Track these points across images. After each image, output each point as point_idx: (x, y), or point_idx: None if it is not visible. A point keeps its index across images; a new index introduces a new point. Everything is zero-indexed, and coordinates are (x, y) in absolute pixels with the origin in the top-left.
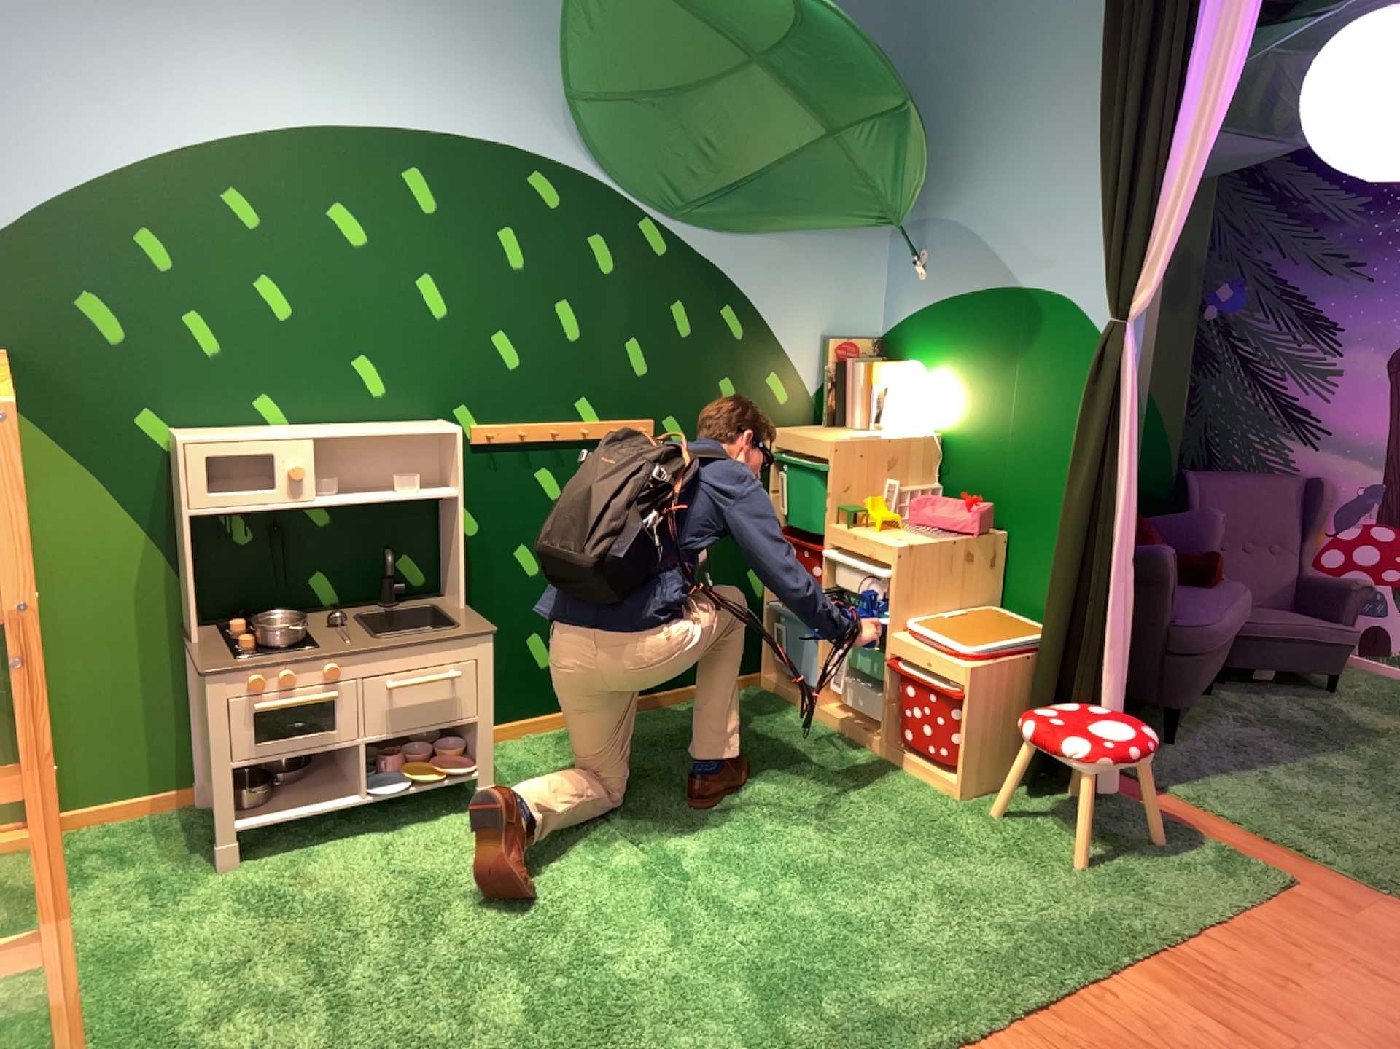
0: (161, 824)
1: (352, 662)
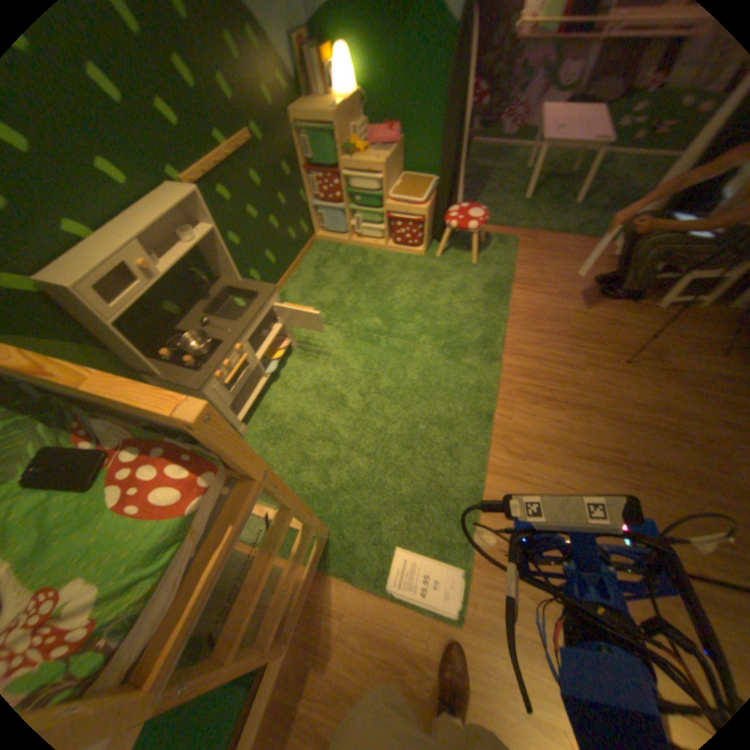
0: None
1: (240, 341)
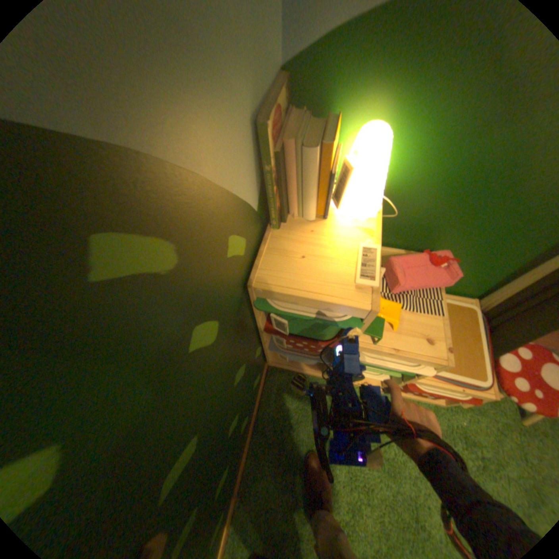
0: None
1: None
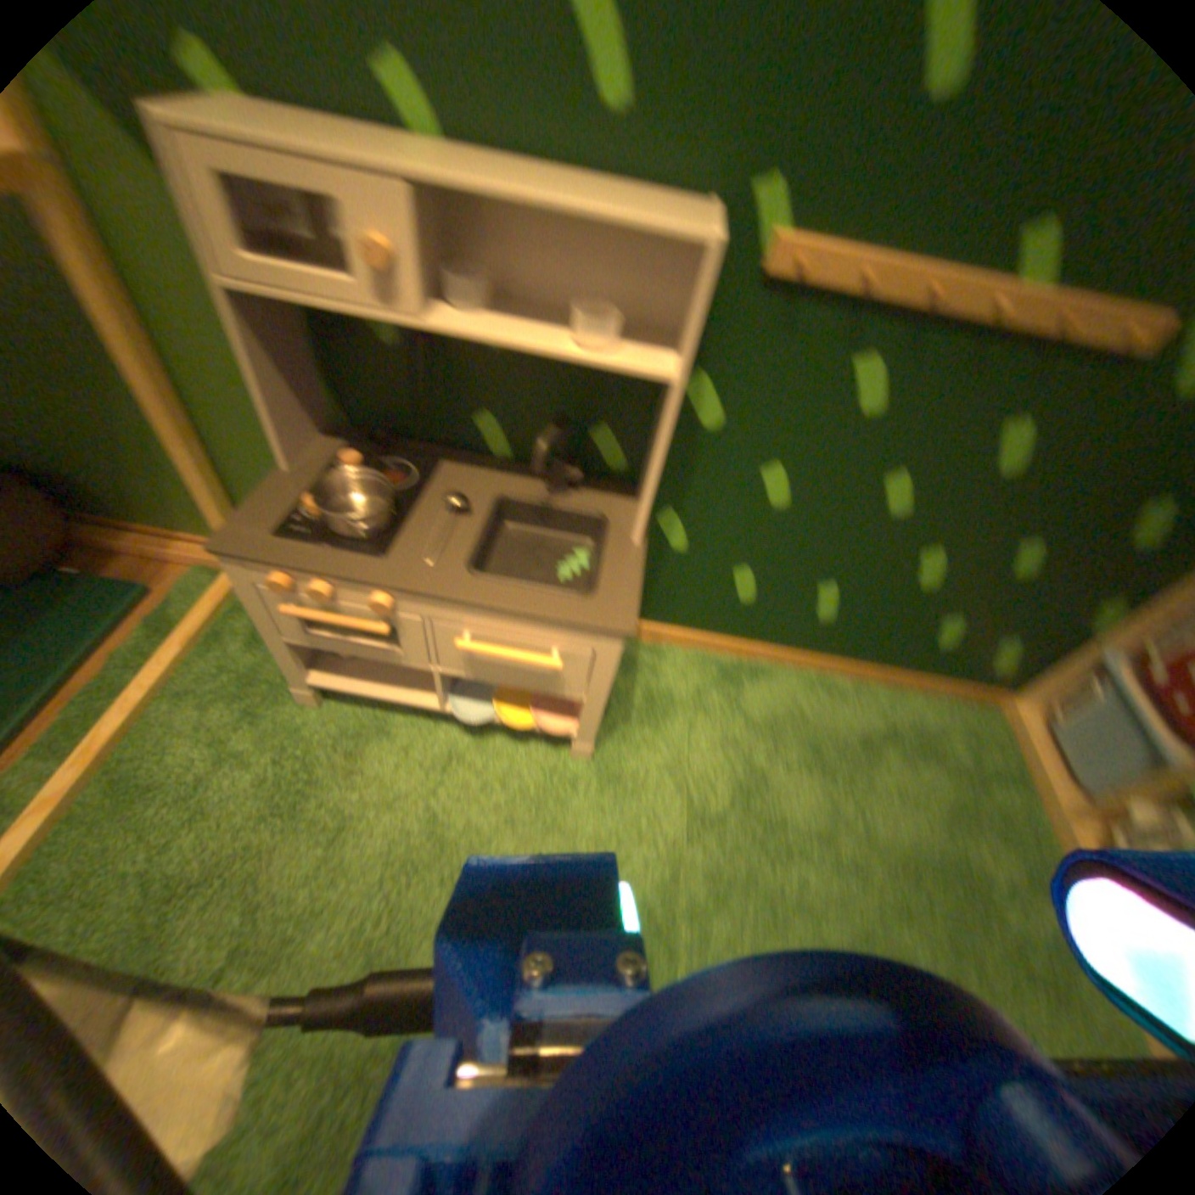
0: None
1: (402, 597)
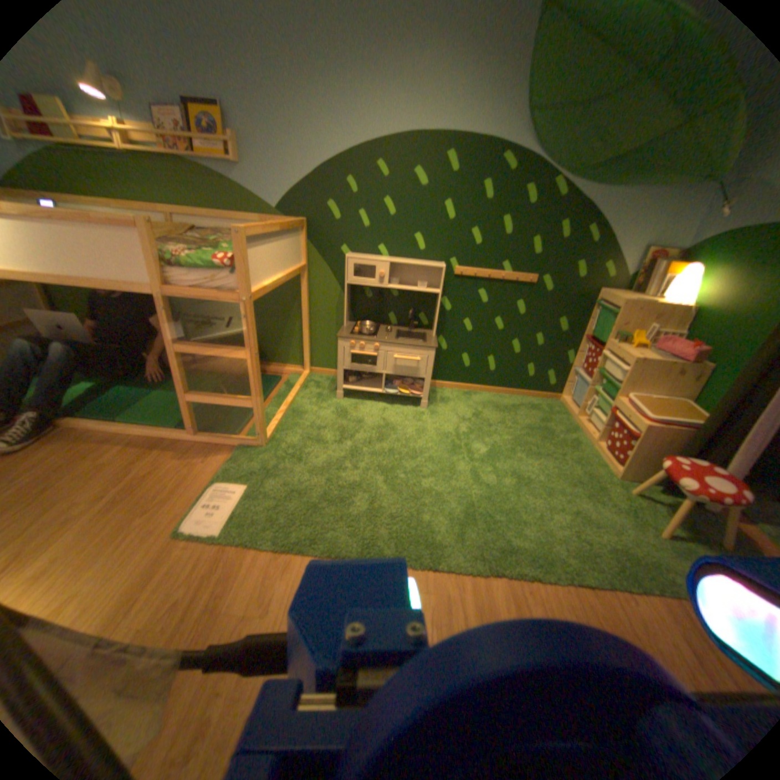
0: (328, 379)
1: (379, 344)
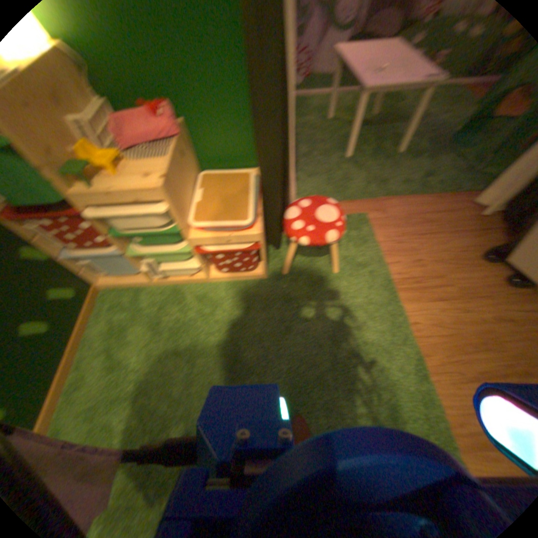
0: None
1: None
